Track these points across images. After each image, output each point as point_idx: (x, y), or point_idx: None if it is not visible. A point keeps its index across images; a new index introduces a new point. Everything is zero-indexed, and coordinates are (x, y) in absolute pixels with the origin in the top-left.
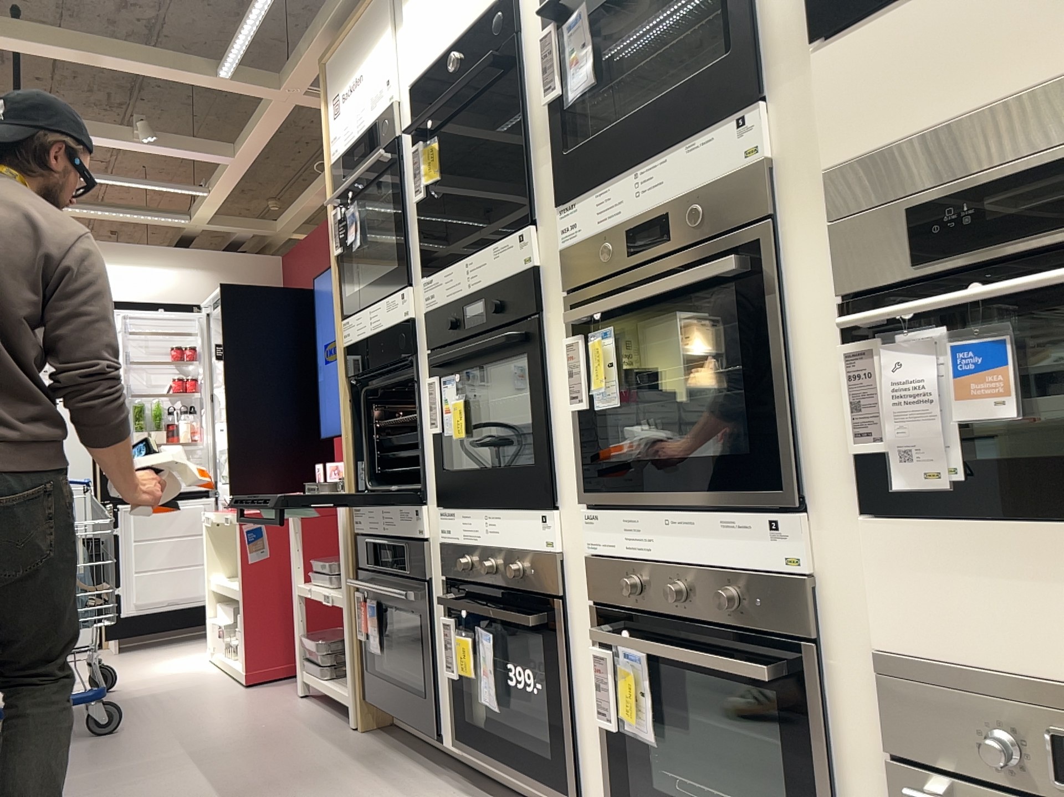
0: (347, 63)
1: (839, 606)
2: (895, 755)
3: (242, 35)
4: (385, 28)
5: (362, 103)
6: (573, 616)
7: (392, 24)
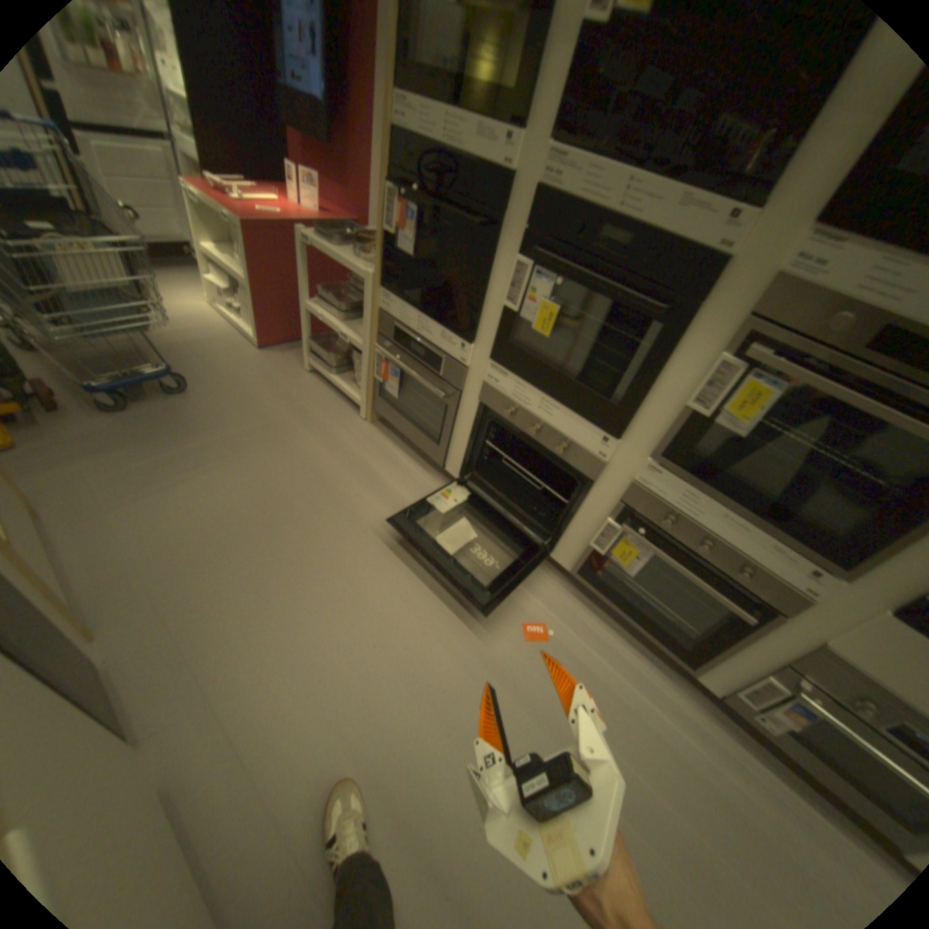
0: None
1: (821, 617)
2: (796, 670)
3: None
4: None
5: None
6: (597, 491)
7: None
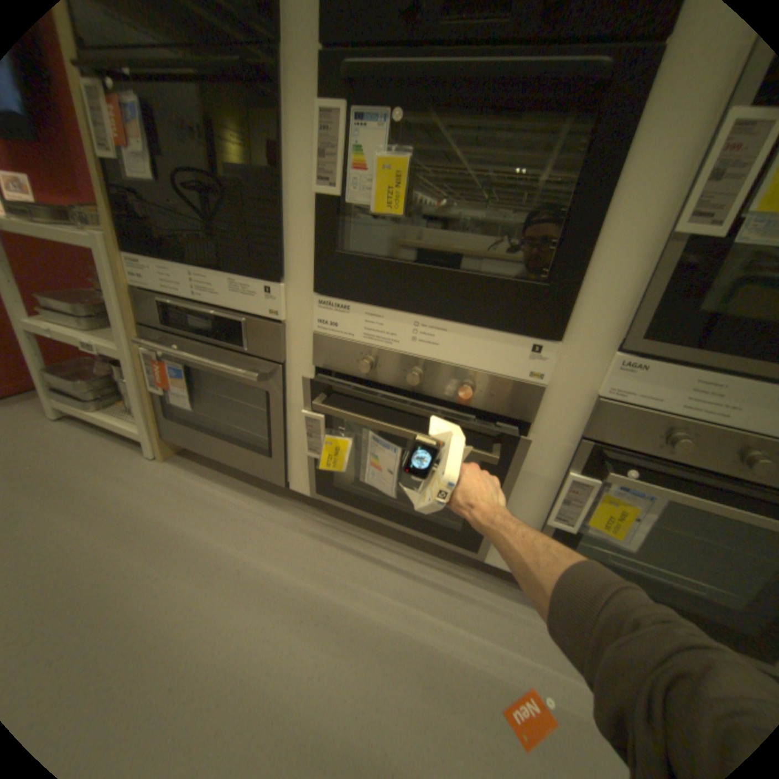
0: None
1: None
2: None
3: None
4: None
5: None
6: (536, 435)
7: None
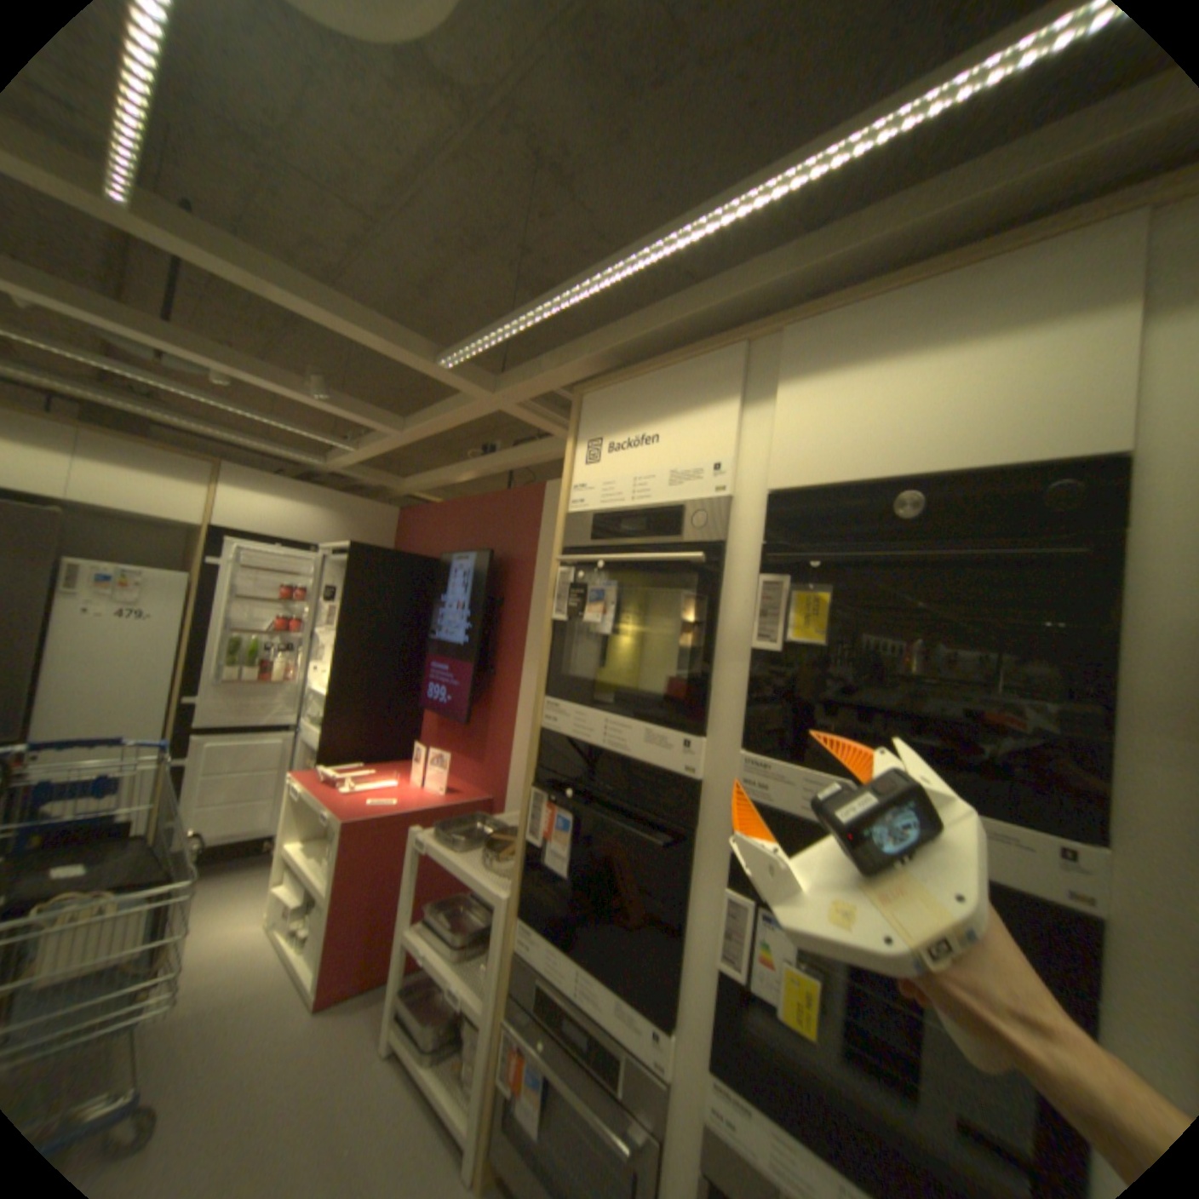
0: (629, 405)
1: None
2: None
3: (496, 331)
4: (729, 394)
5: (651, 465)
6: None
7: (743, 392)
